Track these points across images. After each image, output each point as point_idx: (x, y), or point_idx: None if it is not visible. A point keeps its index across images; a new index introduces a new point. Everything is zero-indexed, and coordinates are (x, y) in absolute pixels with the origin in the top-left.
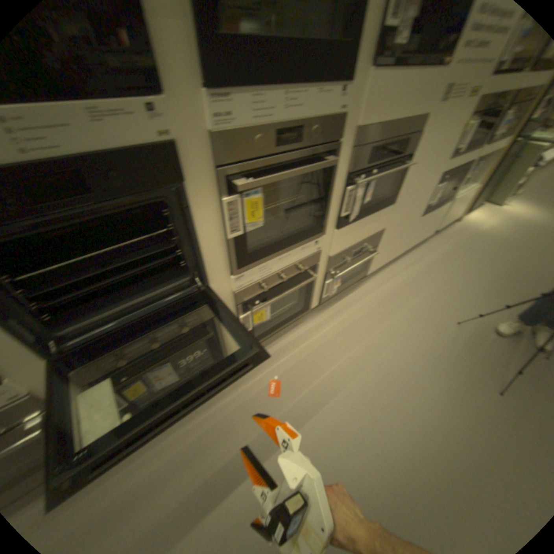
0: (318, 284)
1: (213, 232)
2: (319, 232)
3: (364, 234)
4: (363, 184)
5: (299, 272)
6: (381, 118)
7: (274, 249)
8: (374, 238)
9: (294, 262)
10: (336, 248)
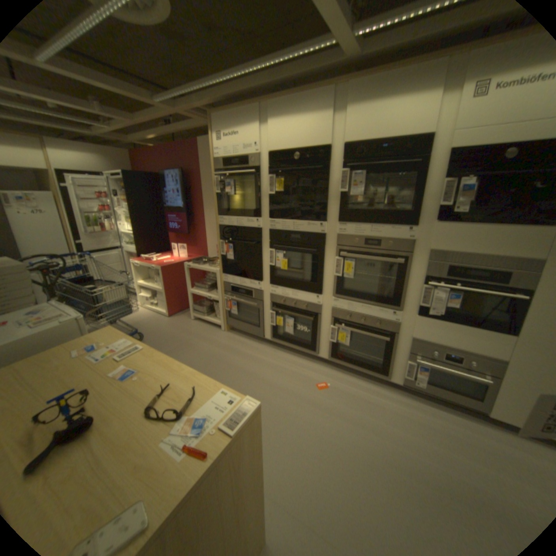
0: (402, 360)
1: (330, 271)
2: (397, 307)
3: (463, 344)
4: (445, 290)
5: (377, 327)
6: (454, 249)
7: (358, 297)
8: (487, 361)
9: (374, 317)
10: (419, 333)
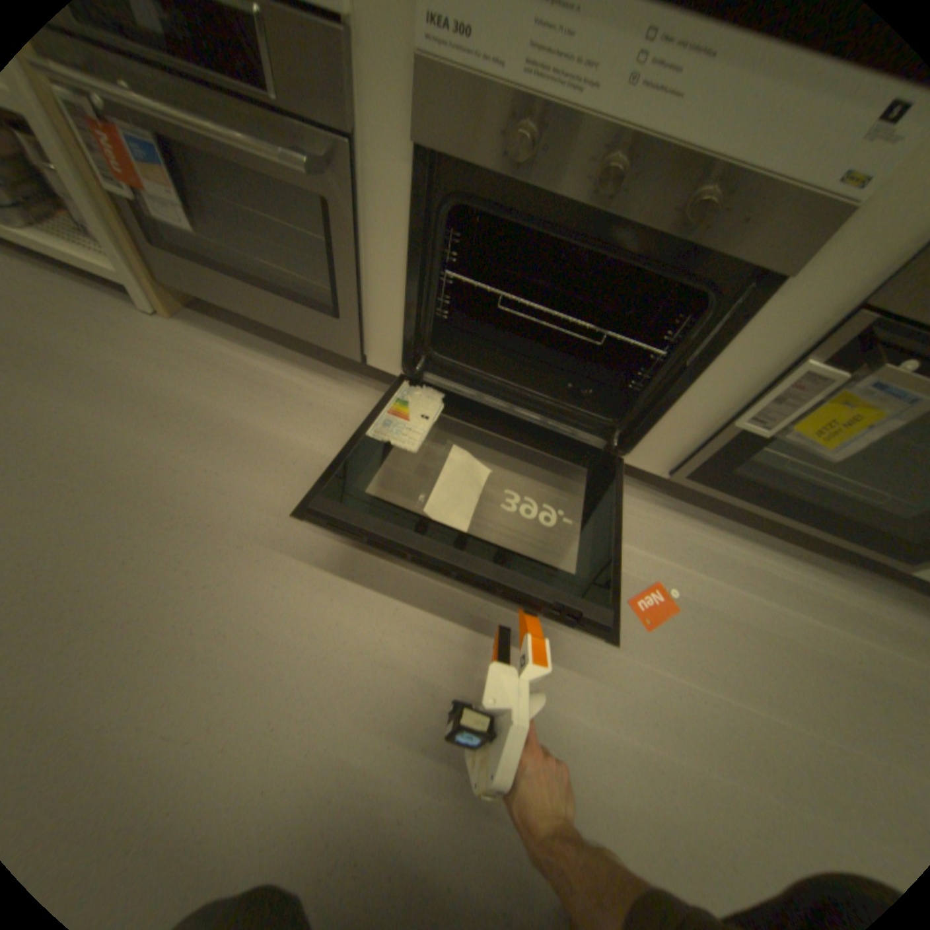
0: None
1: None
2: None
3: None
4: None
5: None
6: None
7: None
8: None
9: None
10: None
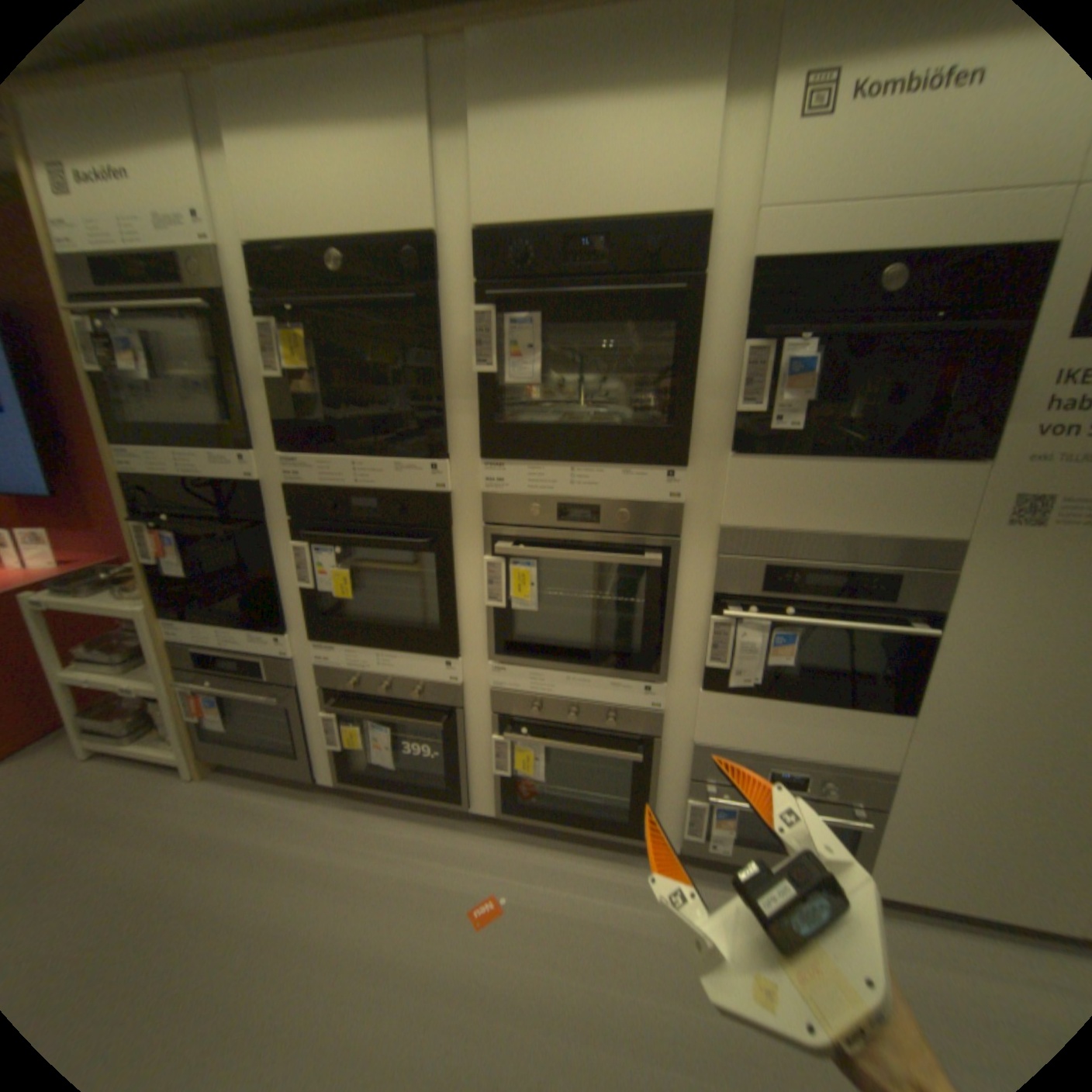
0: (674, 796)
1: (474, 593)
2: (654, 673)
3: (805, 746)
4: (760, 625)
5: (608, 728)
6: (777, 523)
7: (556, 656)
8: (857, 778)
9: (600, 703)
10: (708, 732)
